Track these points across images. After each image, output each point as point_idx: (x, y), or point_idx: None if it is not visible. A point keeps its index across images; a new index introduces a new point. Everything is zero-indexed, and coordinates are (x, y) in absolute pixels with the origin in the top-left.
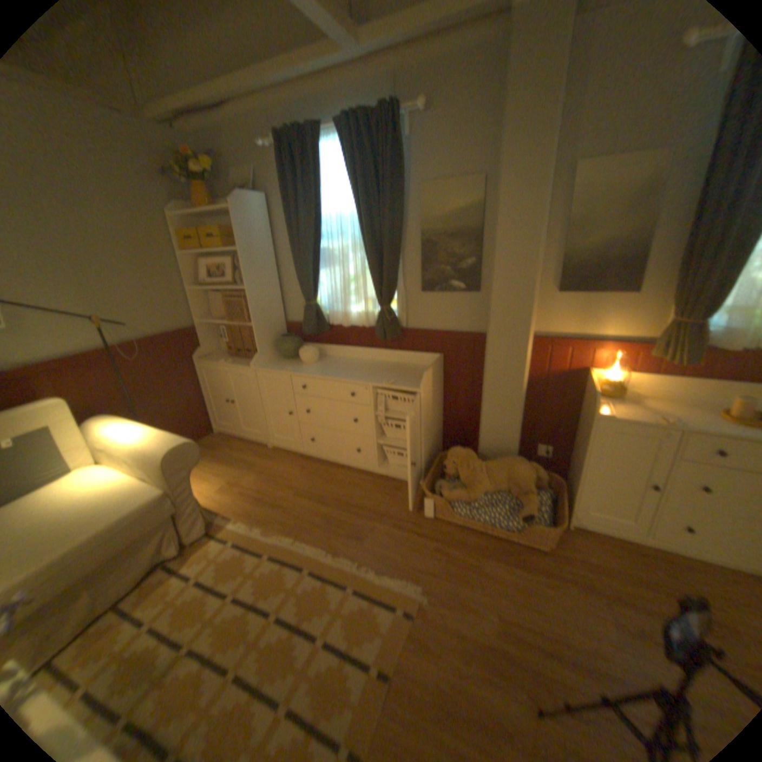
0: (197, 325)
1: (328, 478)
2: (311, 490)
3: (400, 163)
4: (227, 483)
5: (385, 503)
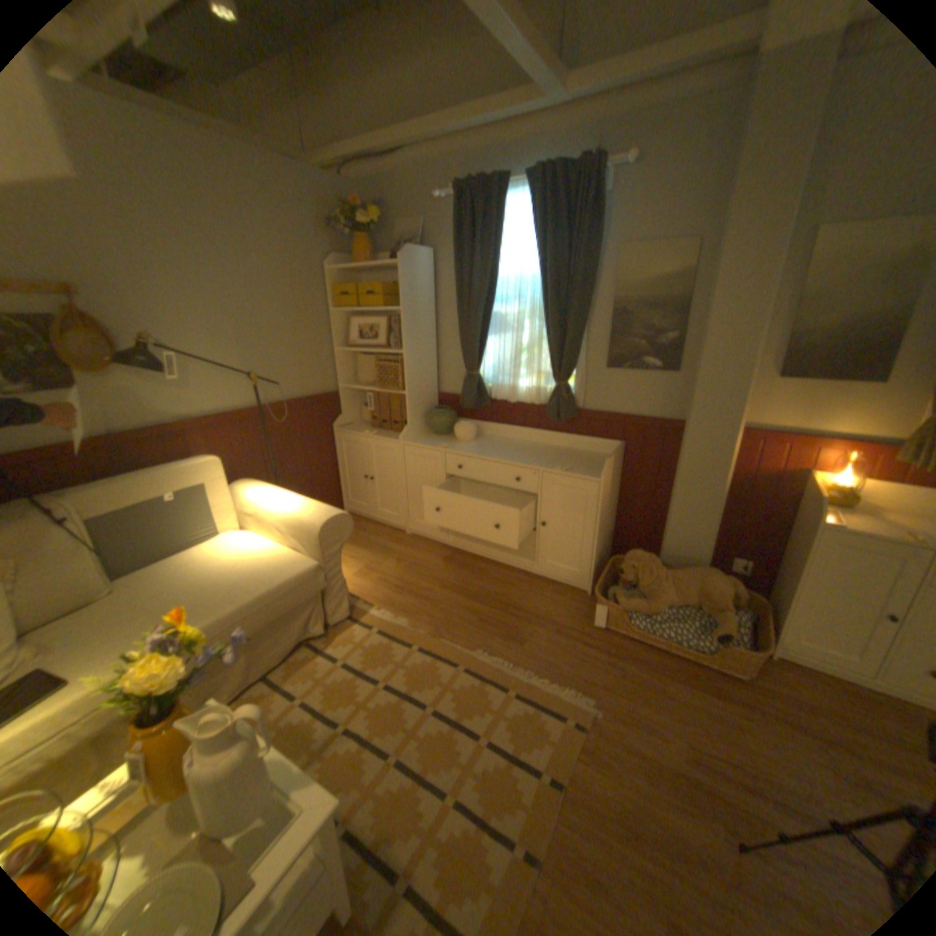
0: (340, 389)
1: (477, 572)
2: (458, 582)
3: (599, 220)
4: (364, 566)
5: (545, 606)
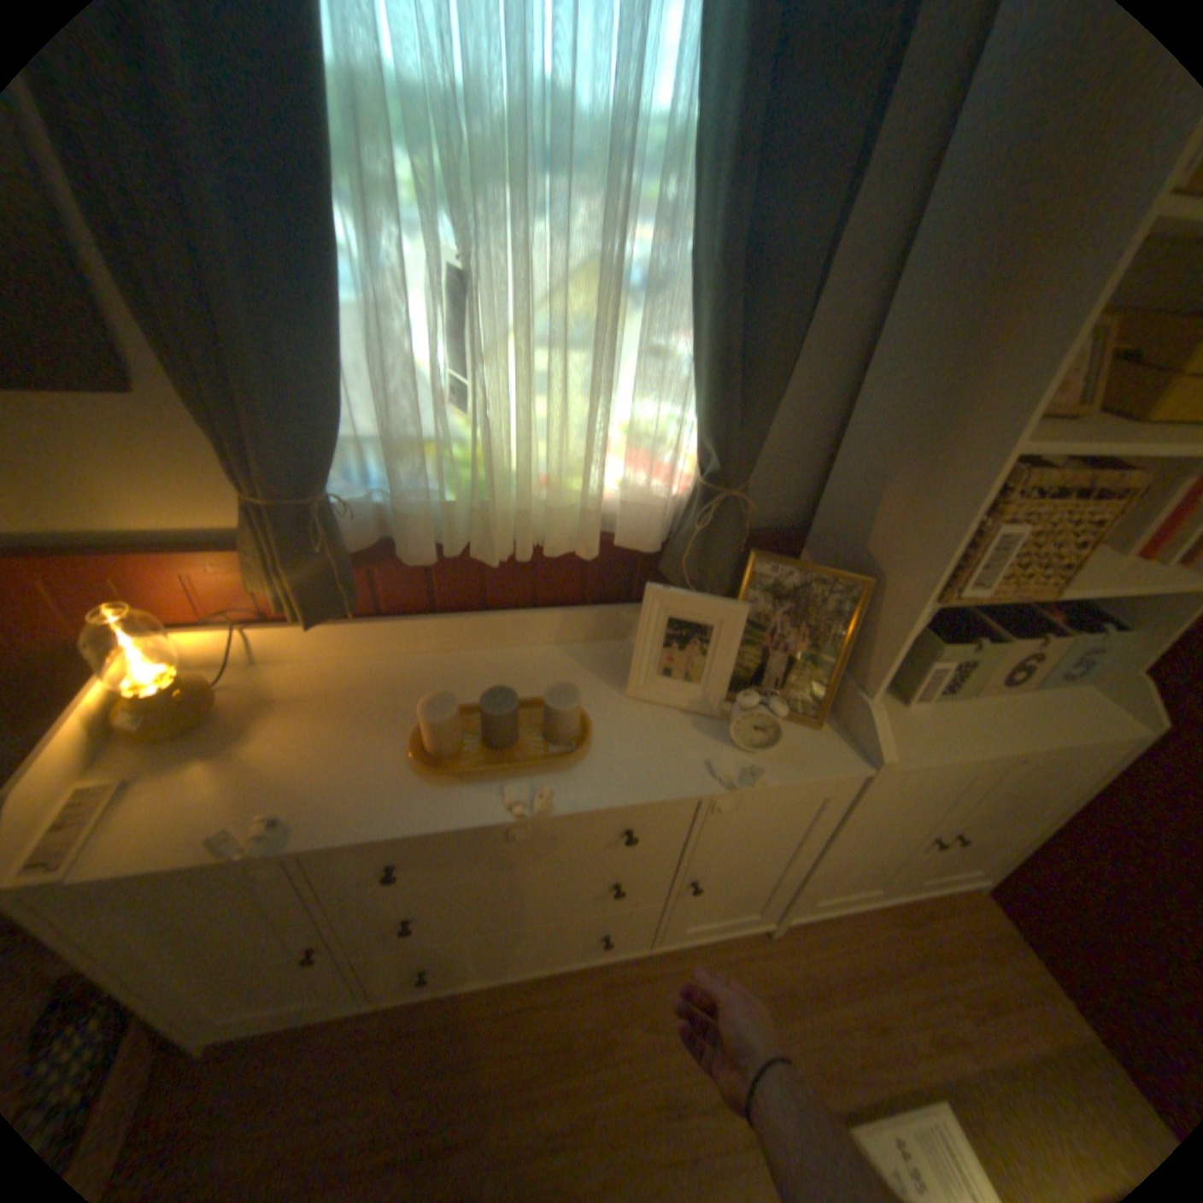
0: None
1: None
2: None
3: None
4: None
5: None
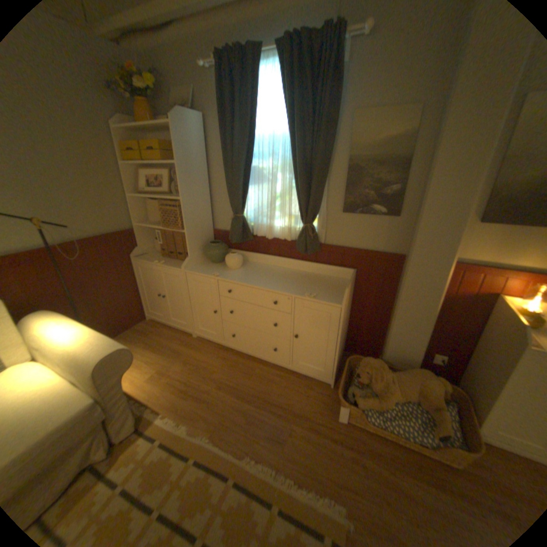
0: (135, 226)
1: (246, 371)
2: (232, 382)
3: (339, 87)
4: (156, 371)
5: (299, 401)
